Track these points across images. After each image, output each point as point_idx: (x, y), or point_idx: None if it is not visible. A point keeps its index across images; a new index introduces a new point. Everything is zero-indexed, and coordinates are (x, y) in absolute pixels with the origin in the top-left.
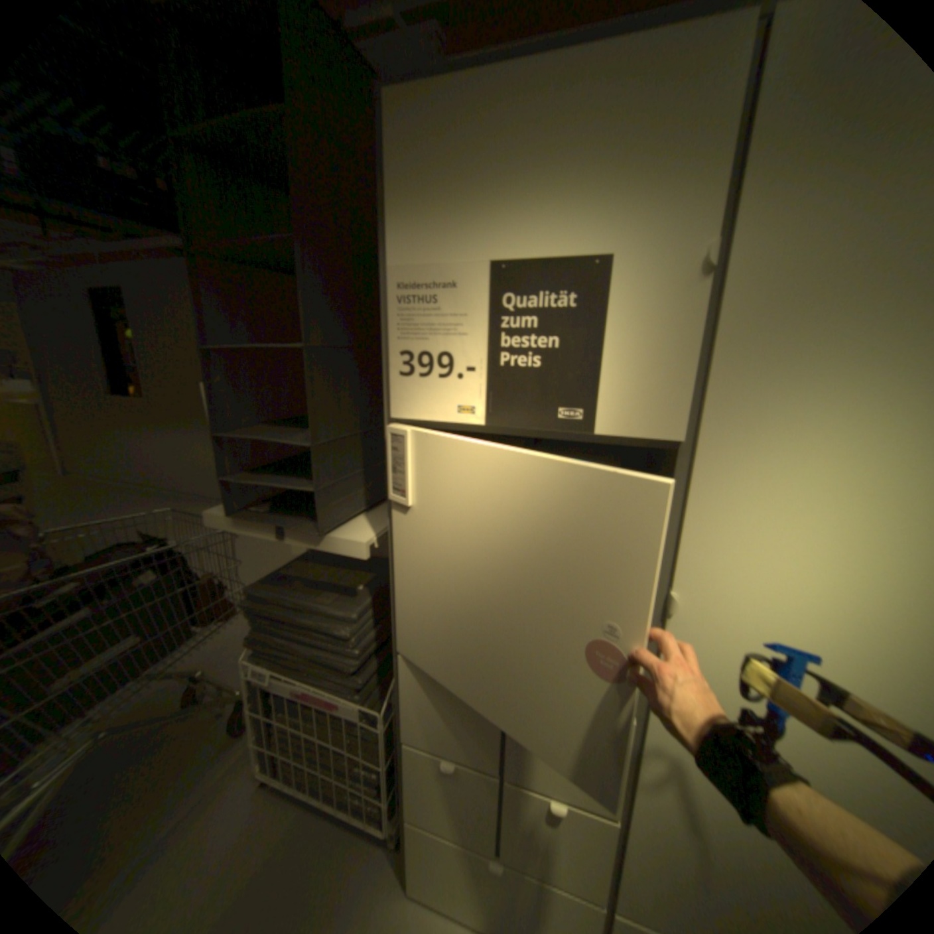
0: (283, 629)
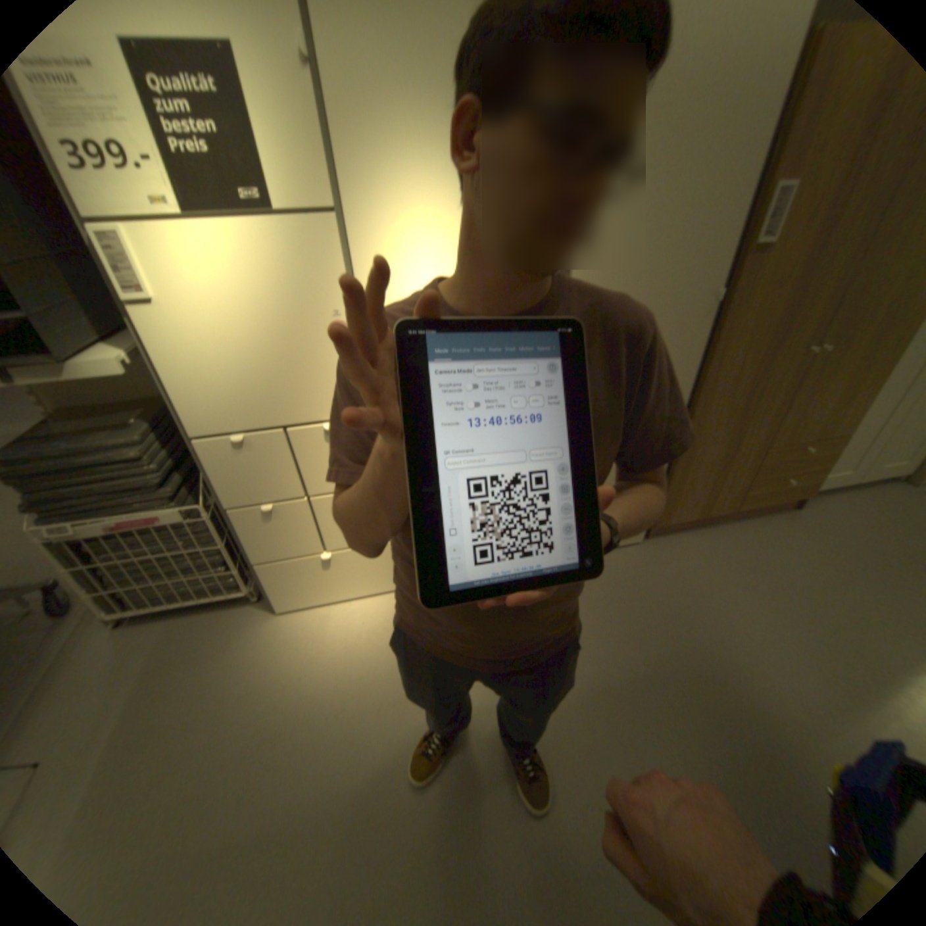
0: (64, 476)
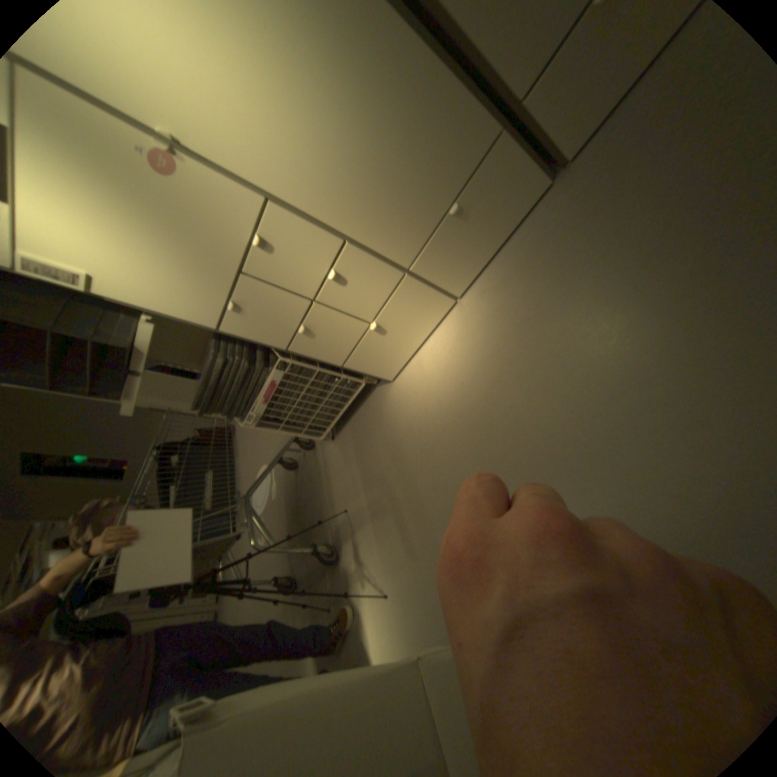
0: (221, 394)
